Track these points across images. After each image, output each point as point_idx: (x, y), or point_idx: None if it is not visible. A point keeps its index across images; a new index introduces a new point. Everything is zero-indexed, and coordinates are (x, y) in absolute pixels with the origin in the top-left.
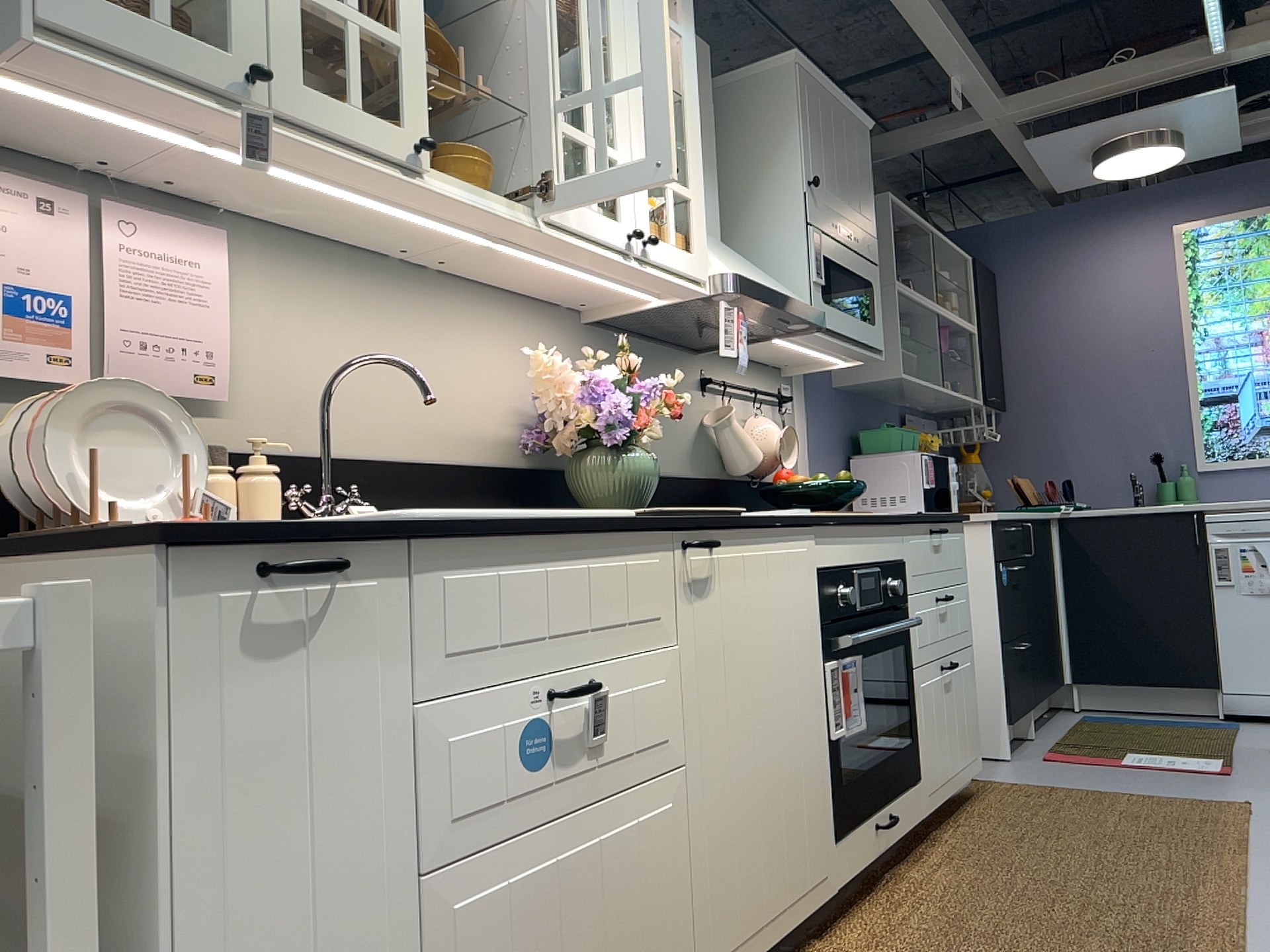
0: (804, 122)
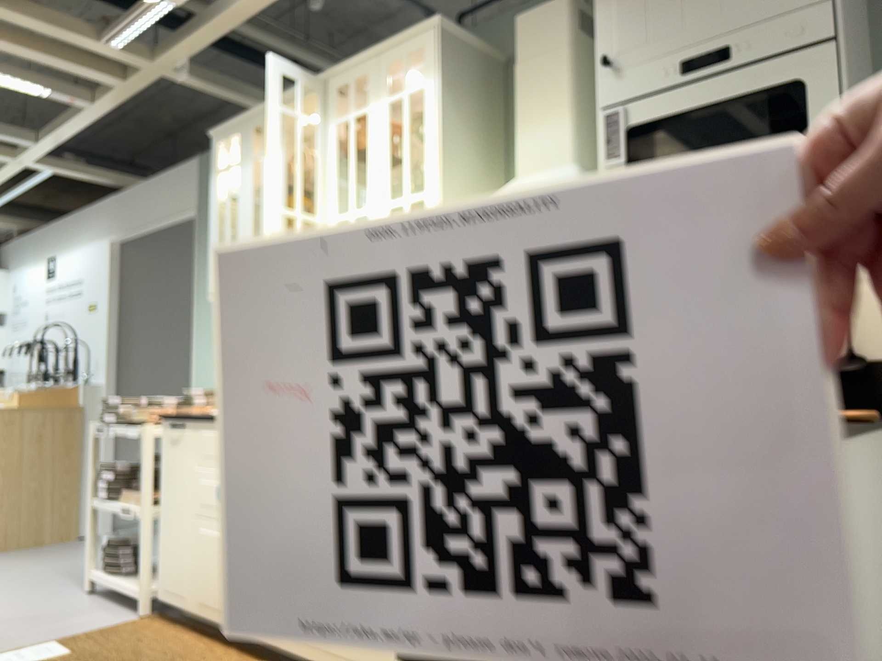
0: (602, 2)
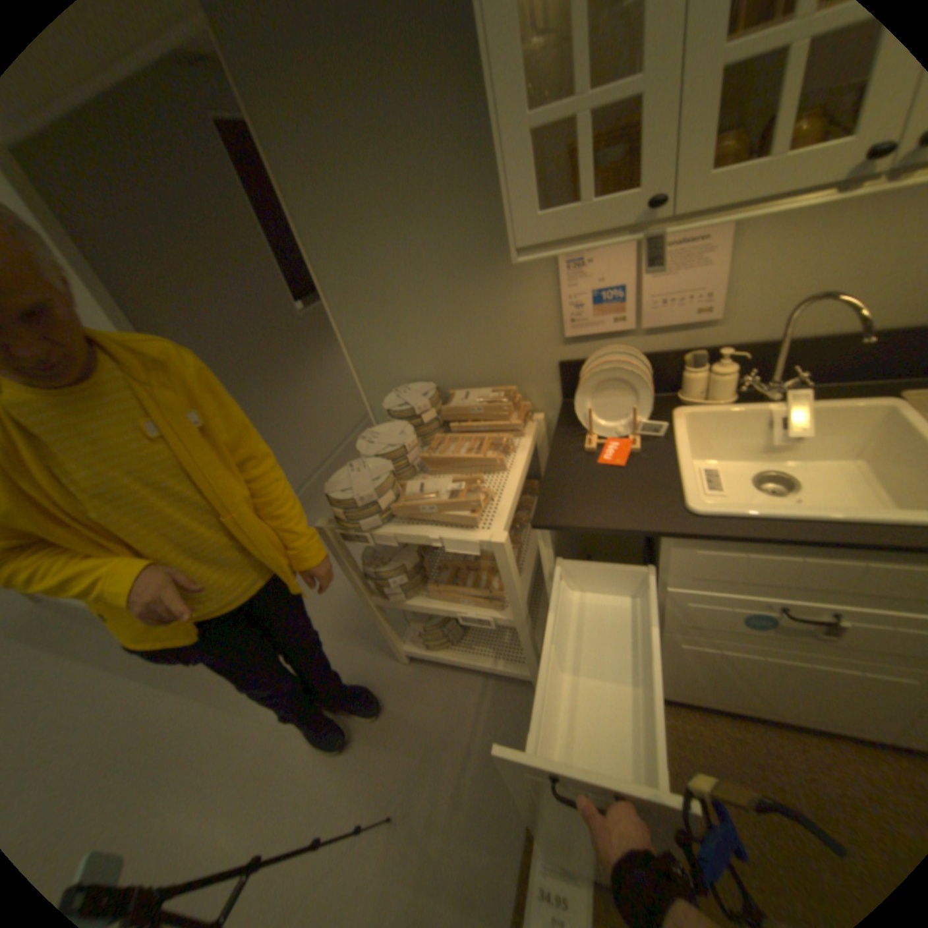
0: None
